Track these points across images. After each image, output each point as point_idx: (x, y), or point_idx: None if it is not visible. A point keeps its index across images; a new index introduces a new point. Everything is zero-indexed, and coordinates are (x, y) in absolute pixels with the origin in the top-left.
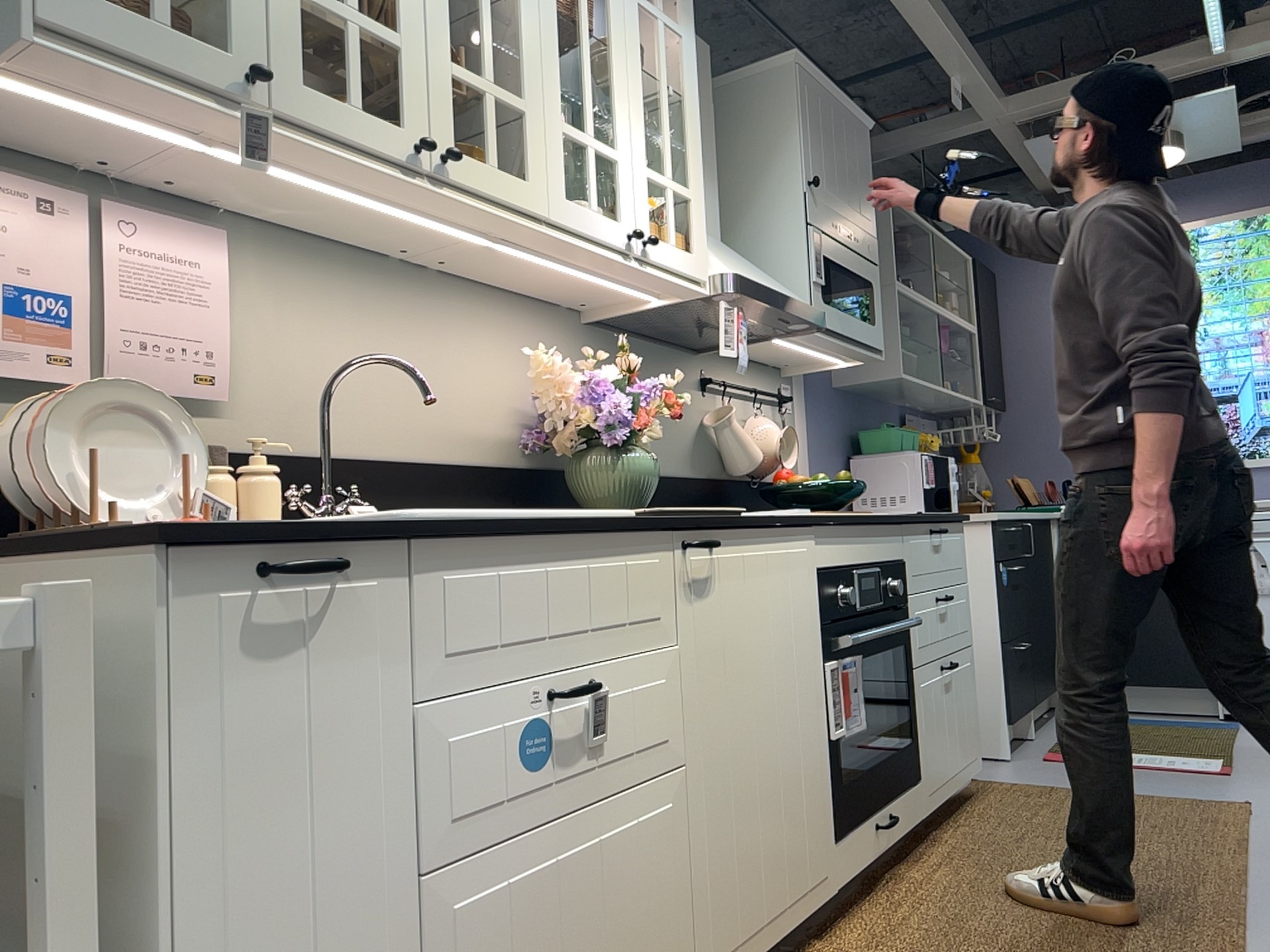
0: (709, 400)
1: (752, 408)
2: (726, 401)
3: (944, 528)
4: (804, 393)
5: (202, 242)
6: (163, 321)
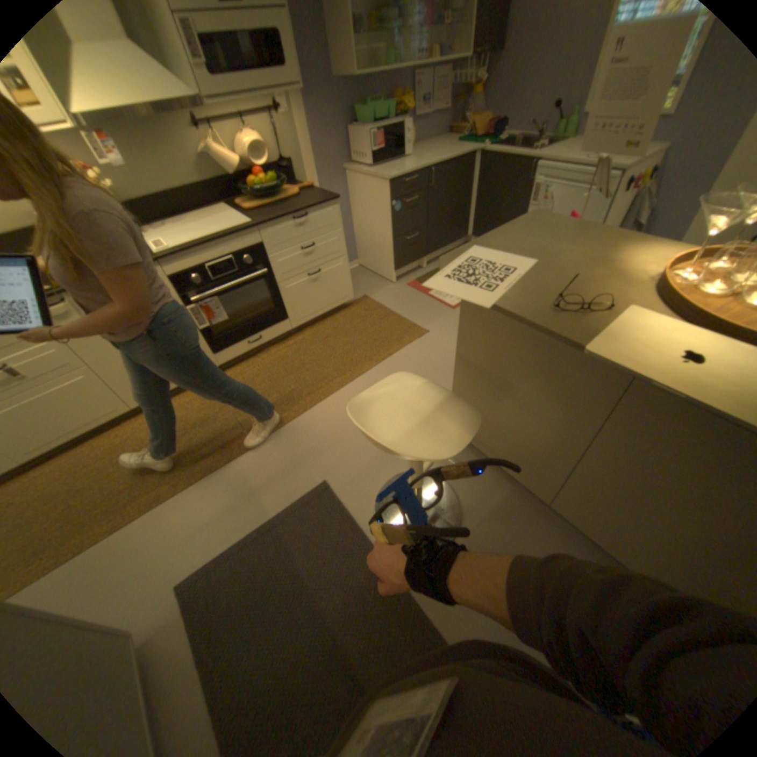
0: (200, 132)
1: (242, 123)
2: (212, 129)
3: (307, 213)
4: (296, 94)
5: None
6: None
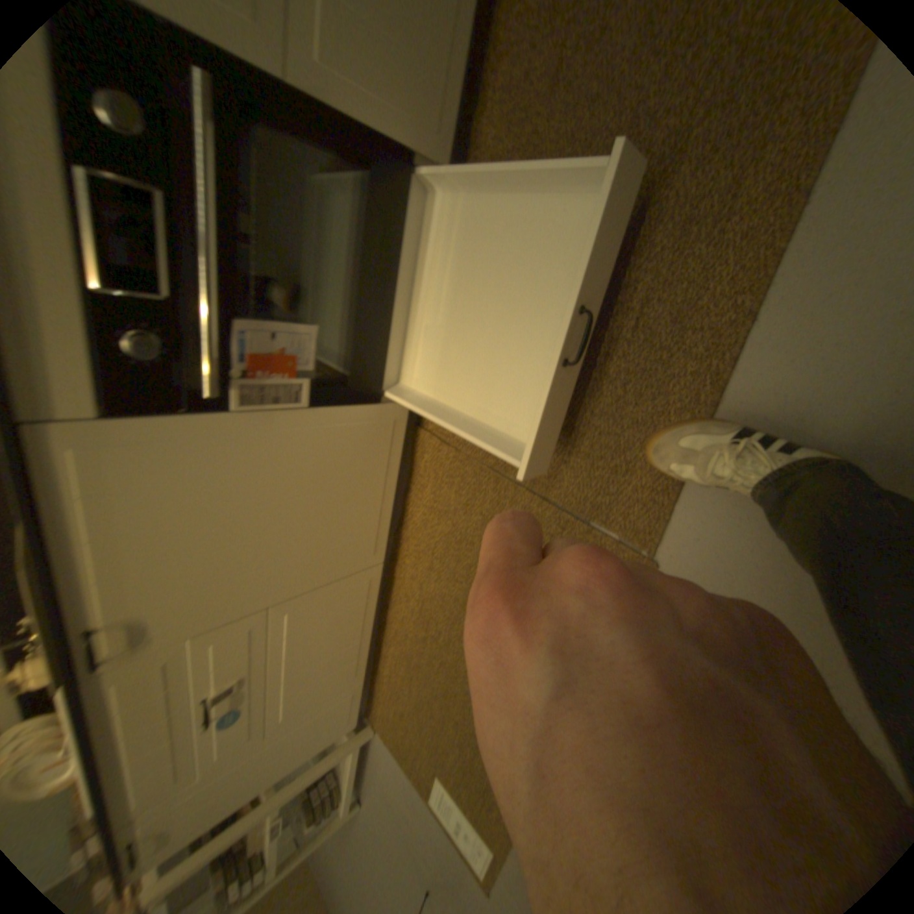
0: None
1: None
2: None
3: None
4: None
5: None
6: None
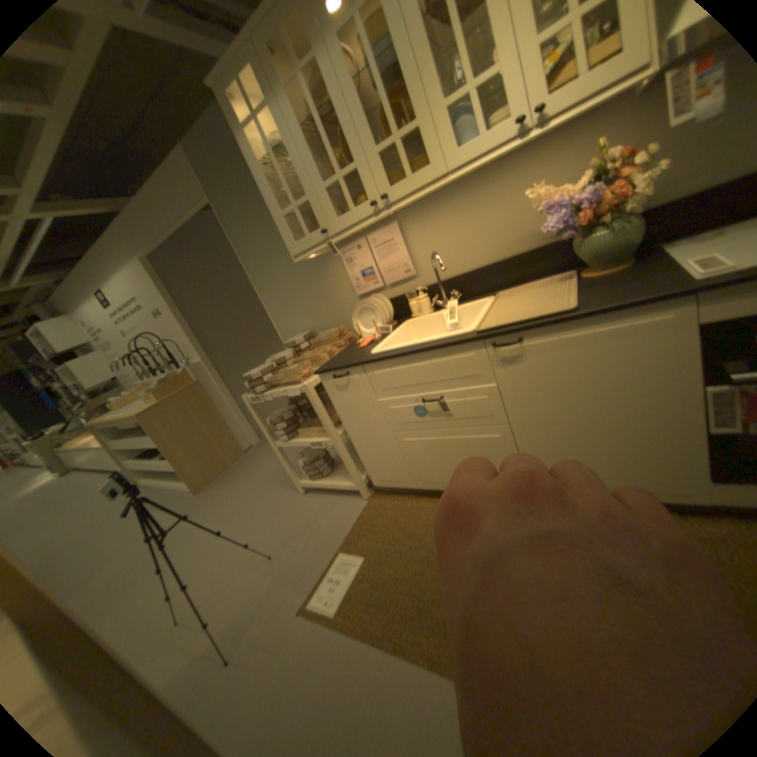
0: None
1: None
2: None
3: None
4: None
5: (392, 230)
6: (391, 260)
